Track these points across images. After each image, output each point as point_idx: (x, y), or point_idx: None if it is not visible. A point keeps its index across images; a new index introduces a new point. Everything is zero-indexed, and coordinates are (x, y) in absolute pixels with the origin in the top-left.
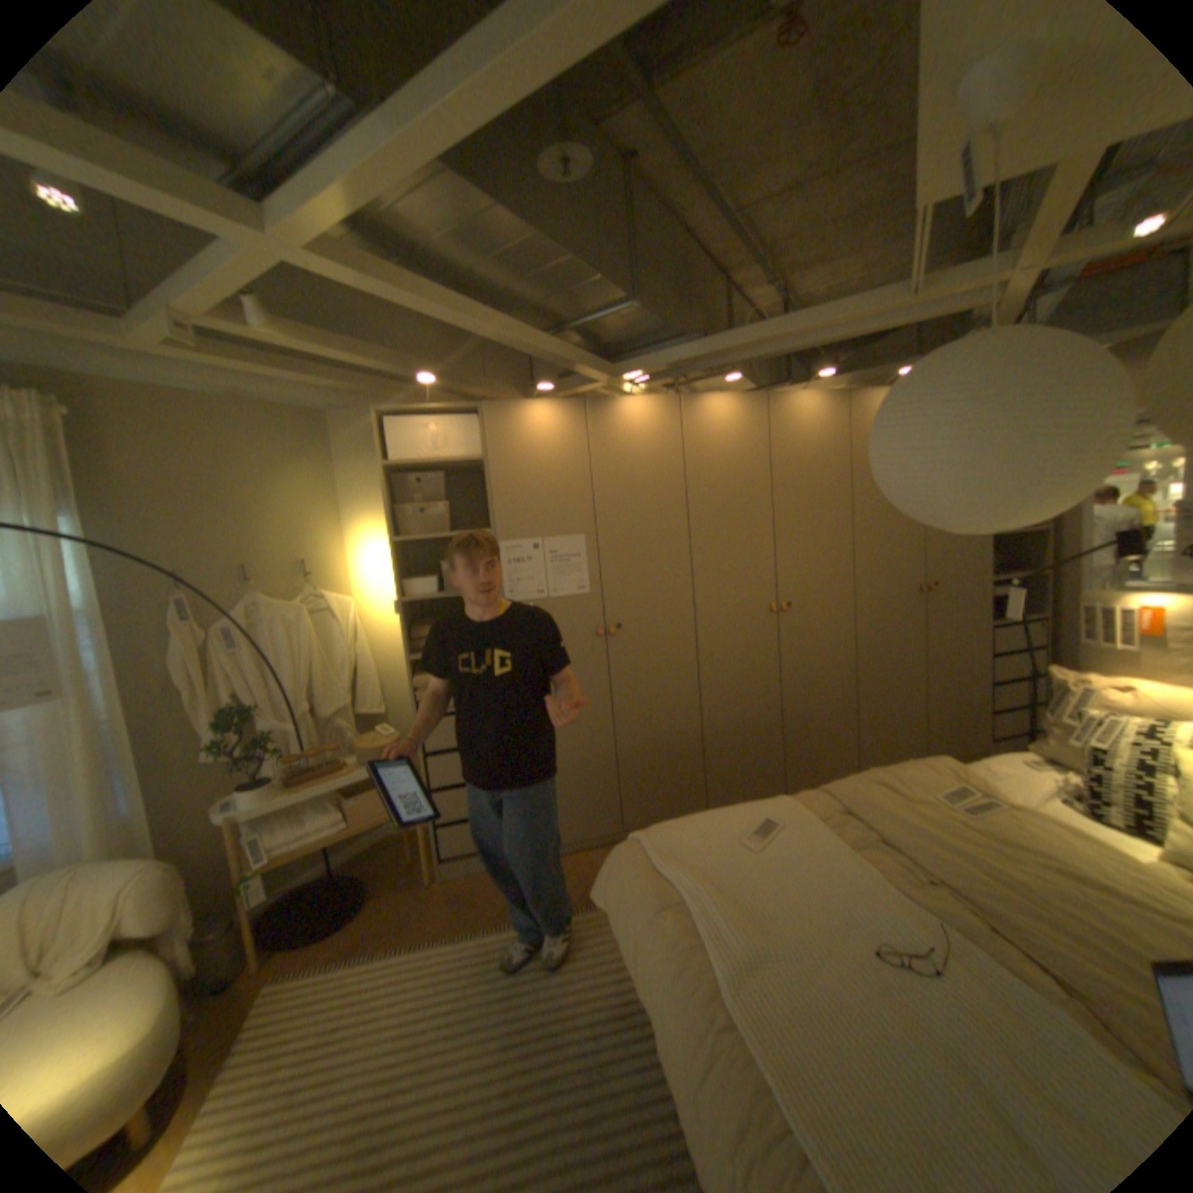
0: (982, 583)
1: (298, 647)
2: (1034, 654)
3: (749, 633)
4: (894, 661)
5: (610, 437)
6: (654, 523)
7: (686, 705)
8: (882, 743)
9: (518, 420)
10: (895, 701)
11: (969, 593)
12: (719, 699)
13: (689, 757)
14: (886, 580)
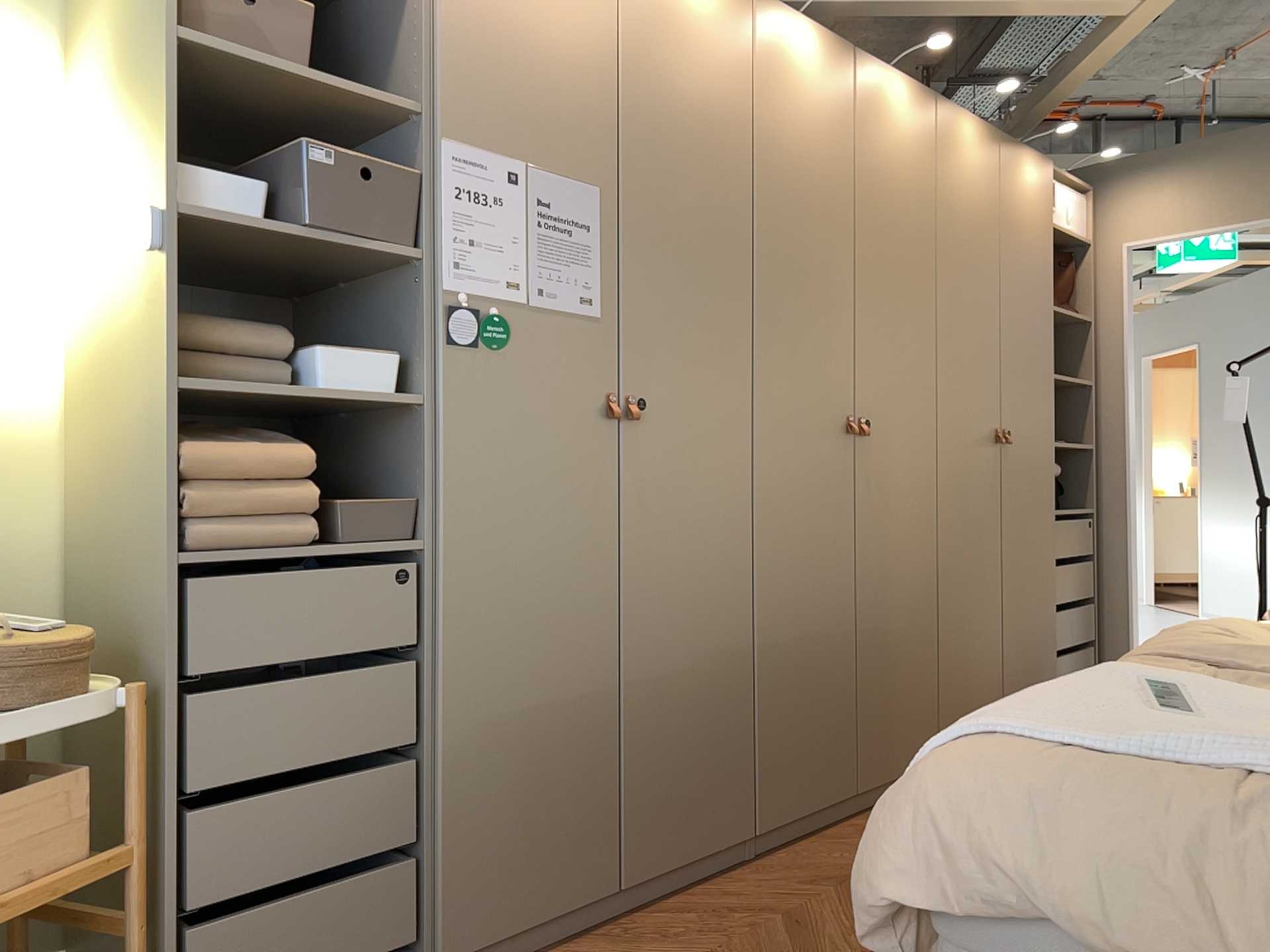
0: (1036, 444)
1: None
2: (1073, 563)
3: (813, 463)
4: (963, 549)
5: (645, 9)
6: (700, 209)
7: (725, 594)
8: (952, 691)
9: None
10: (964, 618)
11: (1026, 456)
12: (772, 588)
13: (726, 708)
14: (956, 411)
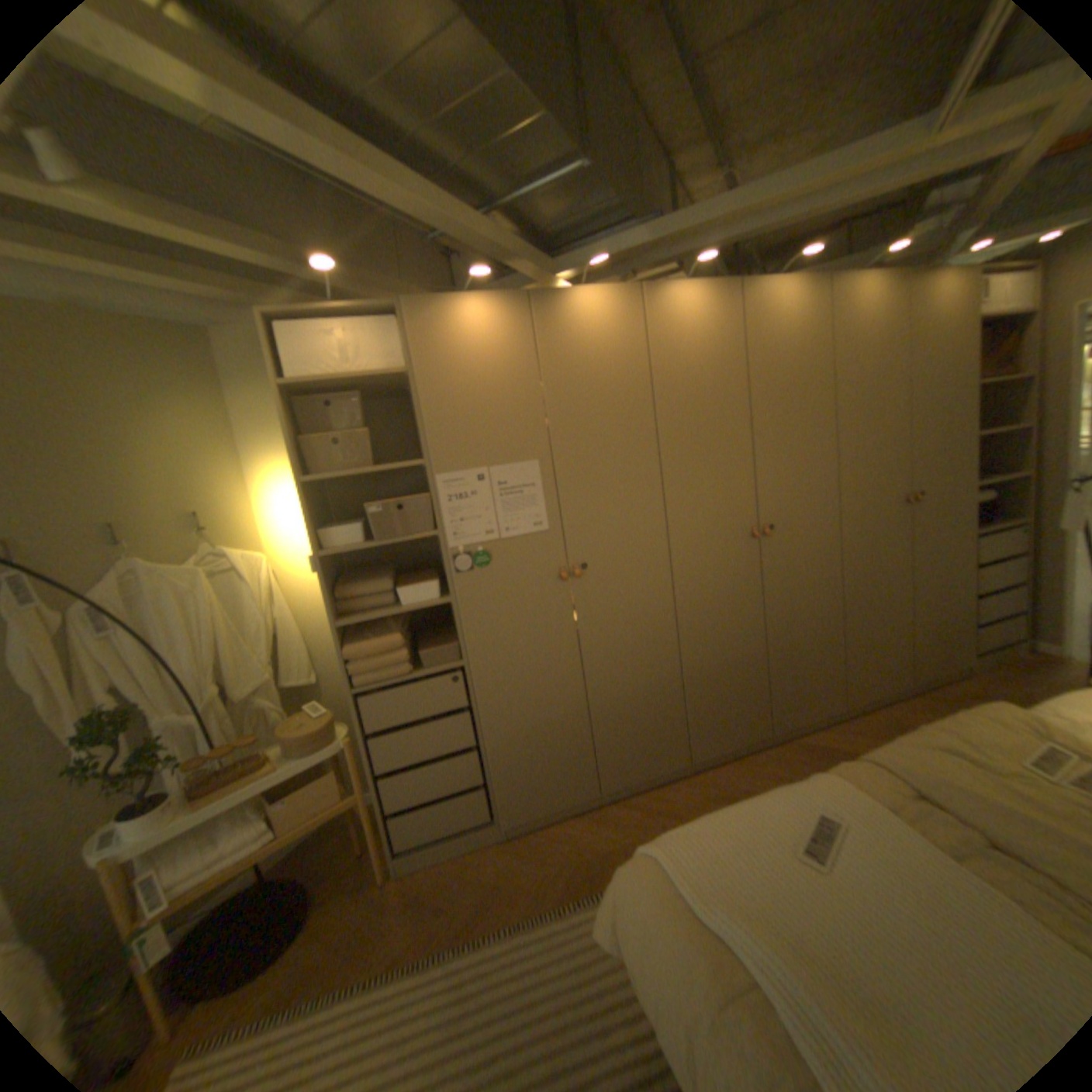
0: (968, 489)
1: (198, 618)
2: (1016, 561)
3: (730, 562)
4: (881, 581)
5: (562, 338)
6: (620, 442)
7: (664, 649)
8: (870, 670)
9: (449, 320)
10: (883, 624)
11: (955, 501)
12: (700, 639)
13: (670, 706)
14: (872, 492)
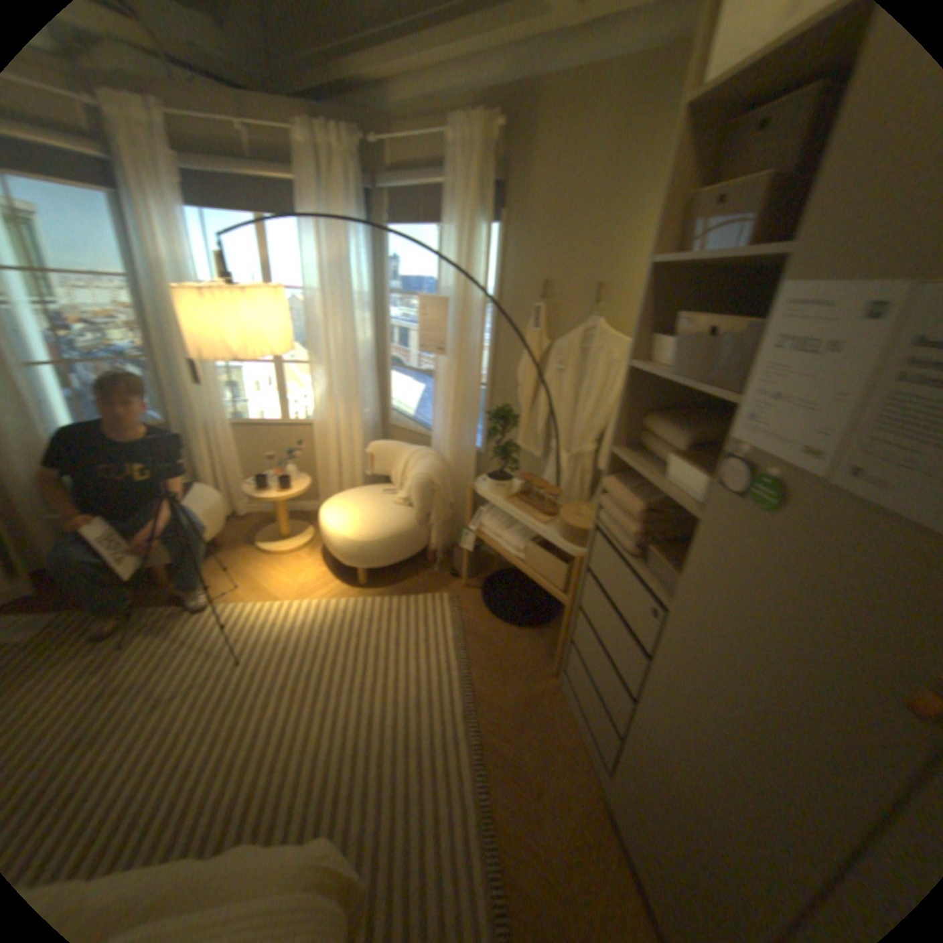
0: None
1: (609, 387)
2: None
3: None
4: None
5: None
6: None
7: None
8: None
9: None
10: None
11: None
12: None
13: None
14: None
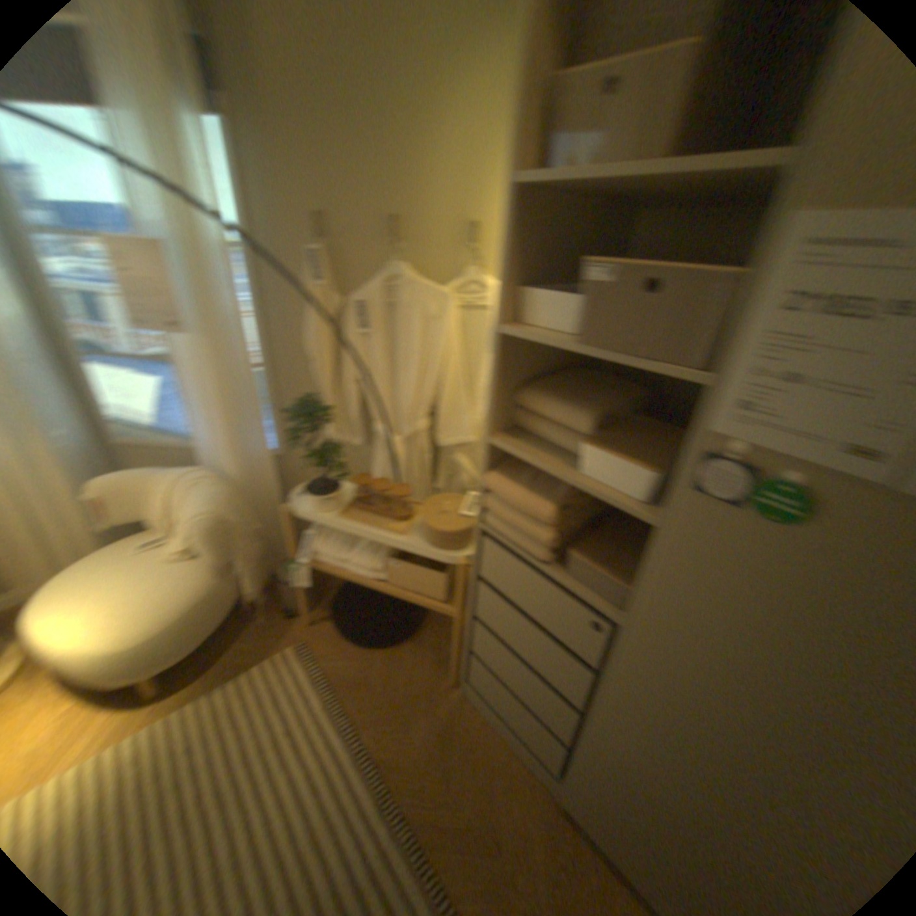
0: None
1: (431, 349)
2: None
3: None
4: None
5: None
6: None
7: None
8: None
9: None
10: None
11: None
12: None
13: None
14: None
